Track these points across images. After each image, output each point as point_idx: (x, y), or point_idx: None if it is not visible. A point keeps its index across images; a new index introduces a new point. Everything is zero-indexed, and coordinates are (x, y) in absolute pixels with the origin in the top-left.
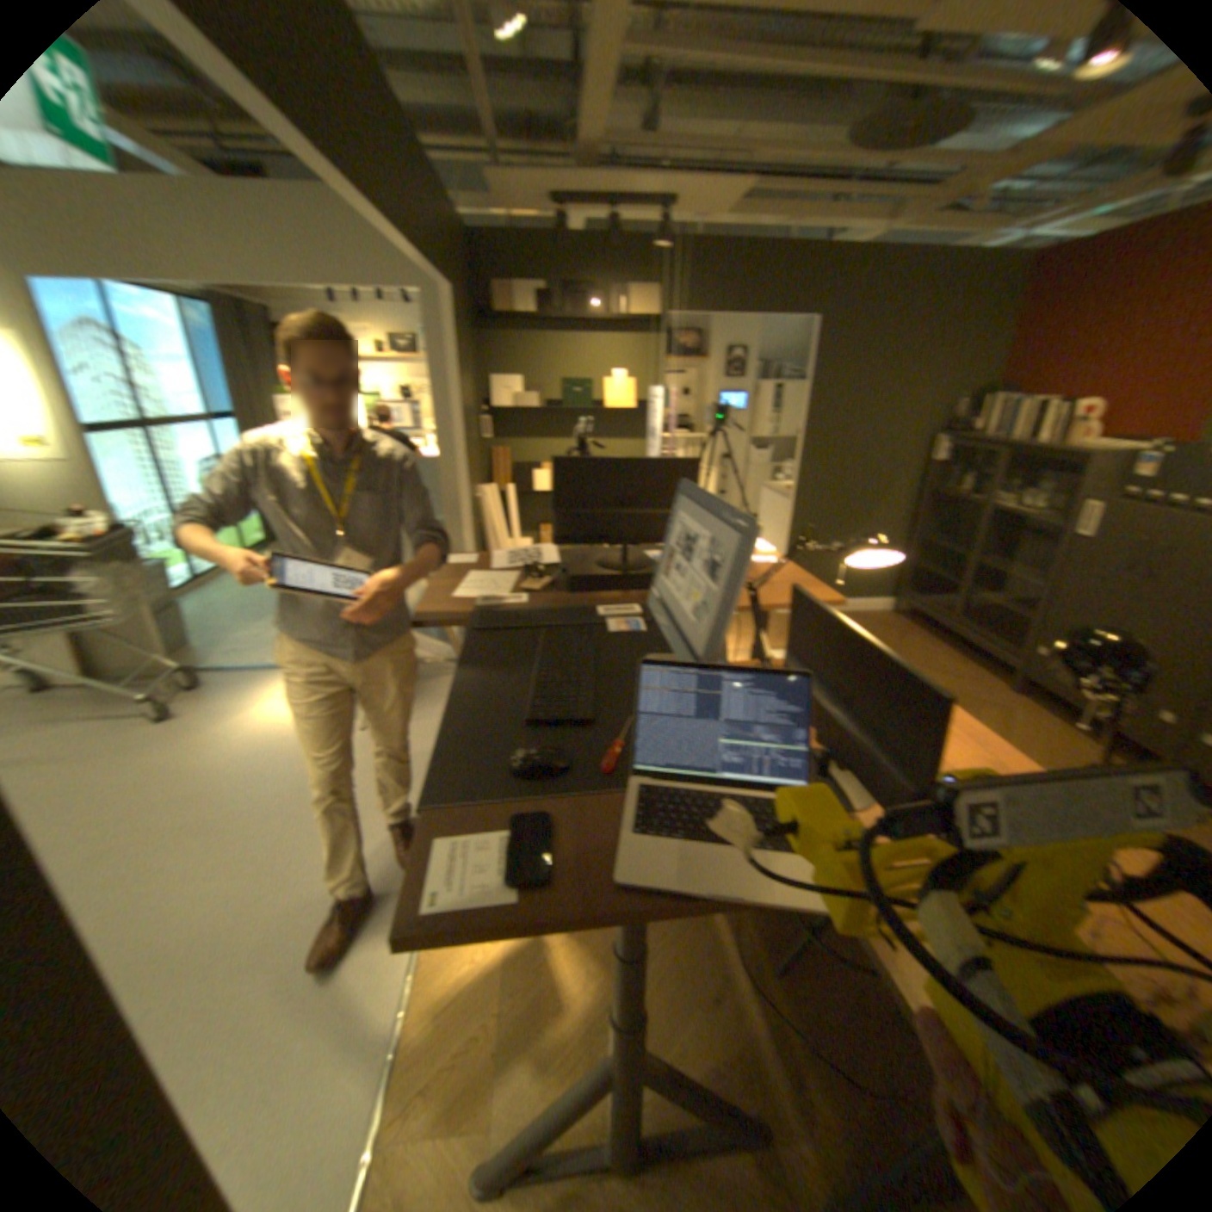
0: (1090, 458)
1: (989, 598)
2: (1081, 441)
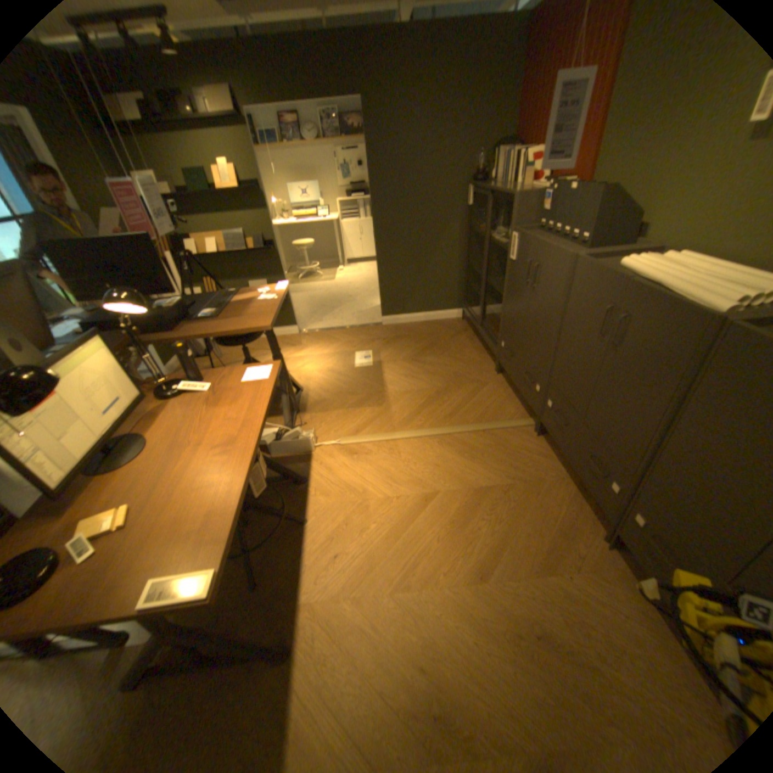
0: (517, 197)
1: (491, 306)
2: (530, 182)
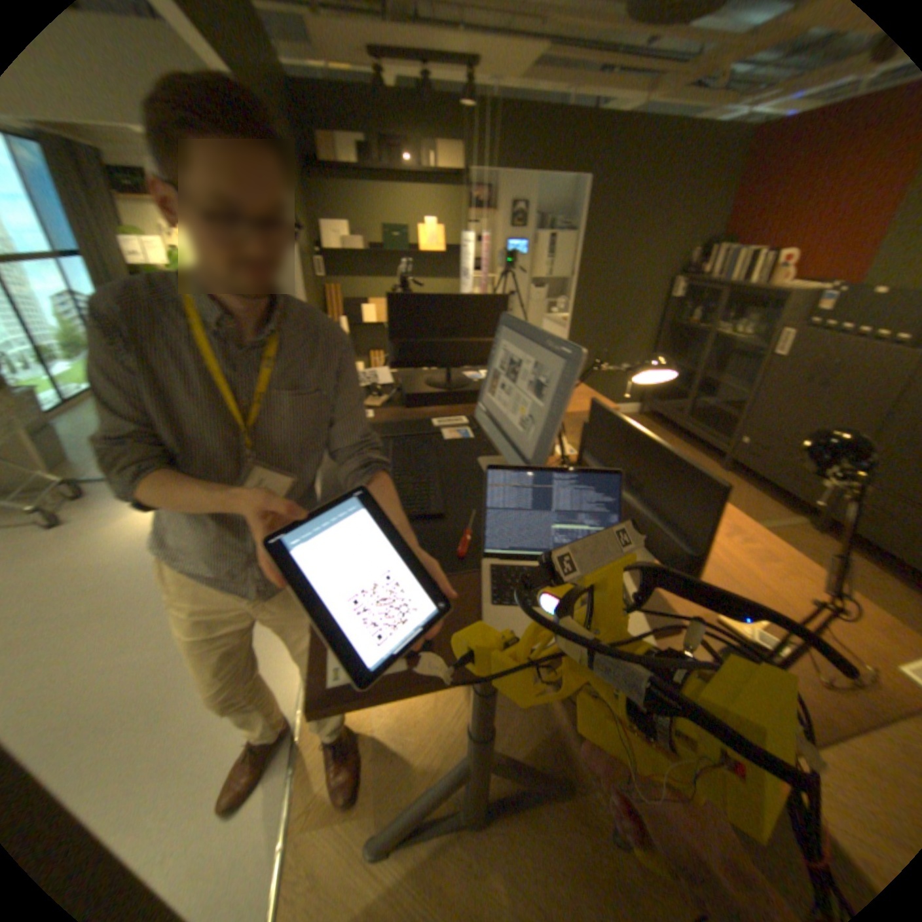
0: (789, 296)
1: (710, 402)
2: (782, 283)
